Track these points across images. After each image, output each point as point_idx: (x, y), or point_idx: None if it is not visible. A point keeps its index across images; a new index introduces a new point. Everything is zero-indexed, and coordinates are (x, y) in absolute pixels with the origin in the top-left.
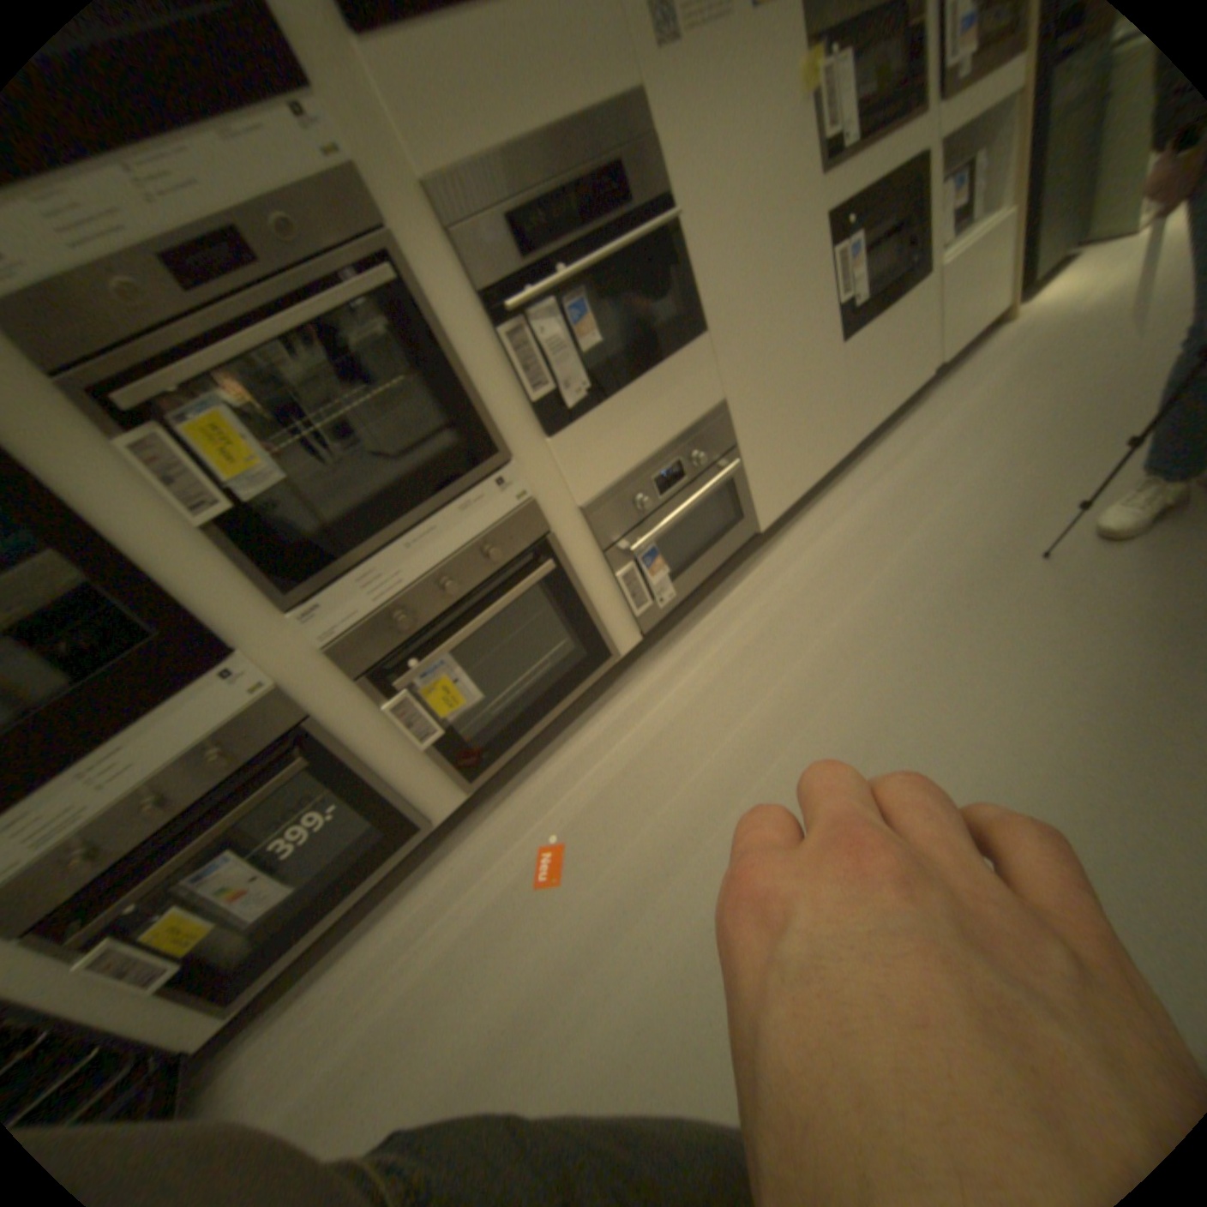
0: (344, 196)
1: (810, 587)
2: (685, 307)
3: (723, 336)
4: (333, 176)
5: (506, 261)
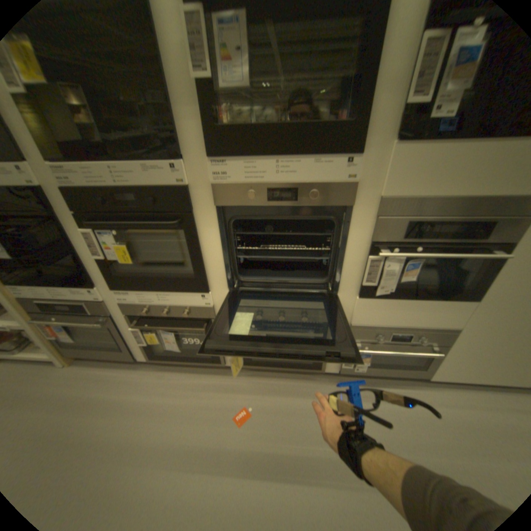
0: (344, 191)
1: (425, 427)
2: (475, 287)
3: (485, 309)
4: (346, 184)
5: (394, 237)
